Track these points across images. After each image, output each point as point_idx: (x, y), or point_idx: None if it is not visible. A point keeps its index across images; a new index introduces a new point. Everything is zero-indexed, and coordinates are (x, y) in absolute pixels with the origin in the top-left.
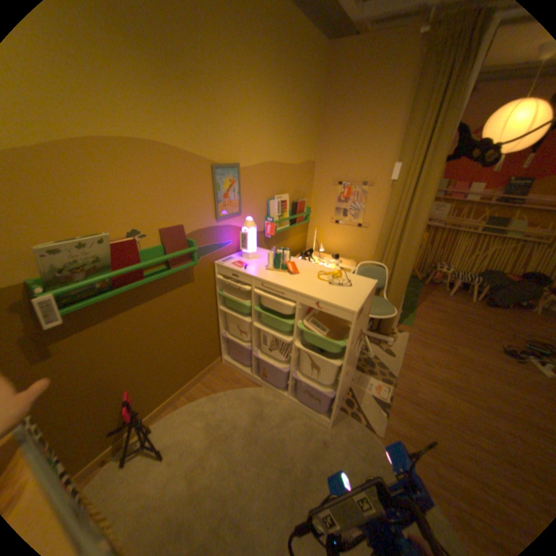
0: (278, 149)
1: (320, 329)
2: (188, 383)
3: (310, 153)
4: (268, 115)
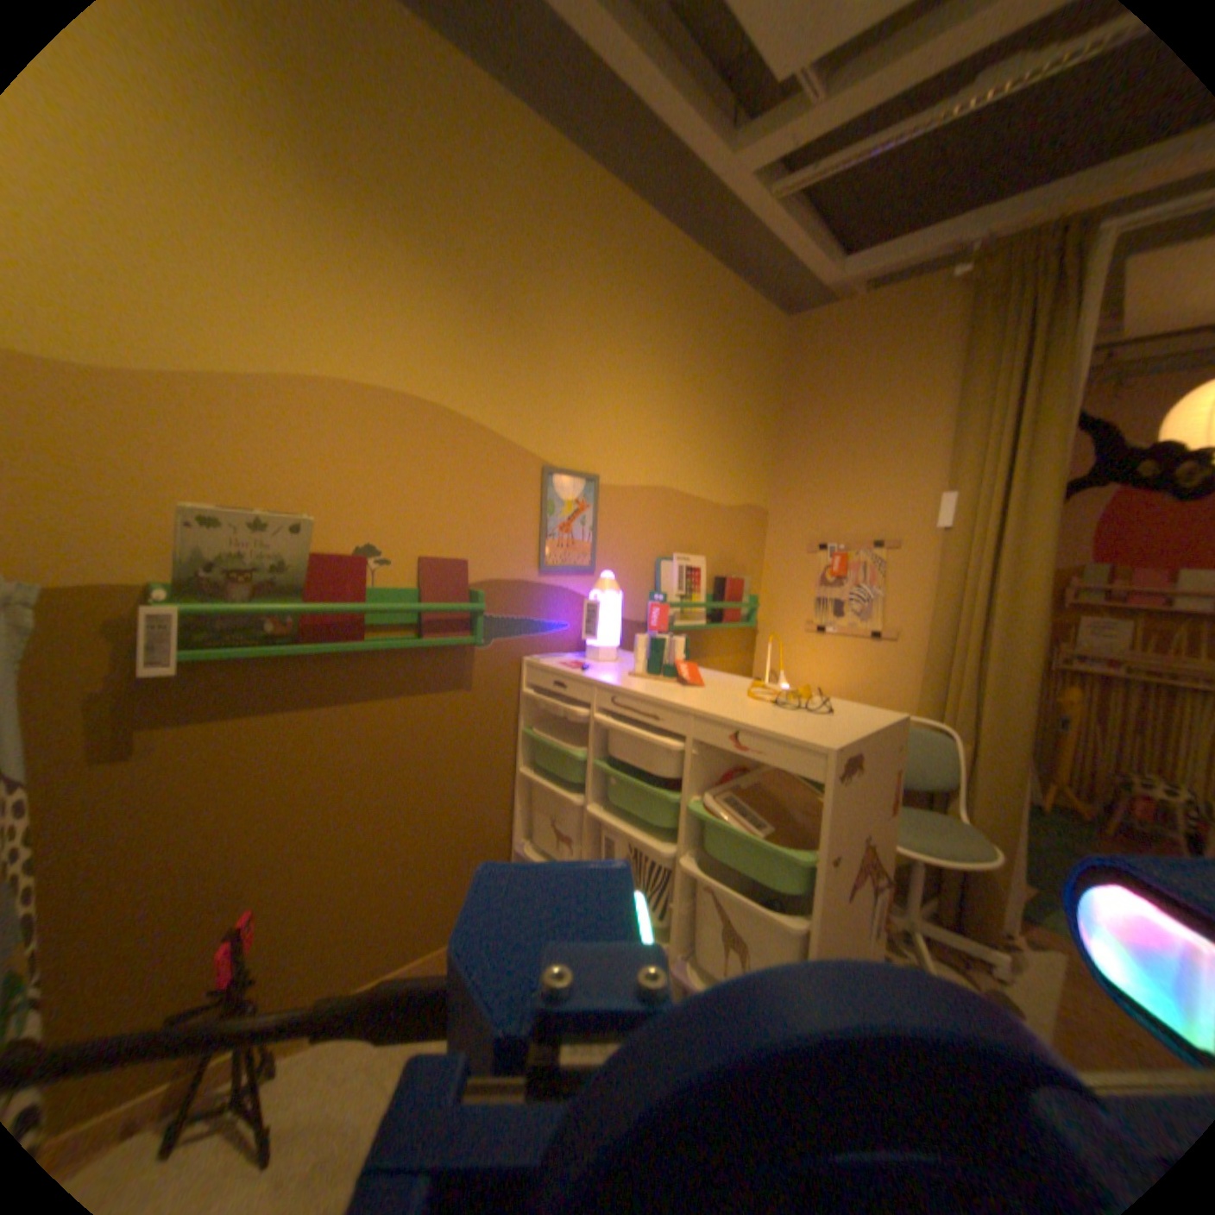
0: (684, 469)
1: (751, 825)
2: (409, 969)
3: (757, 490)
4: (664, 408)
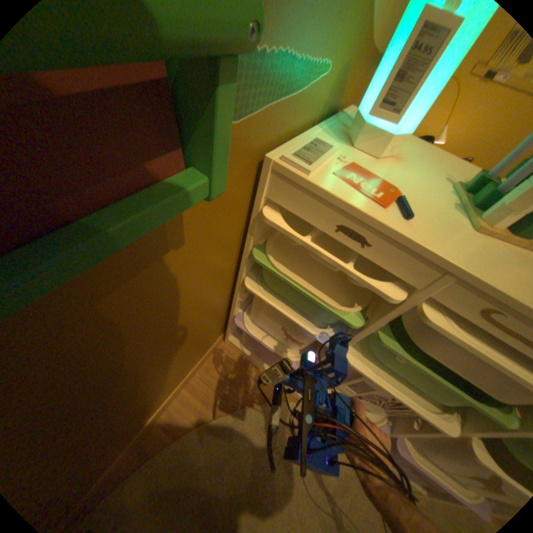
0: None
1: None
2: (165, 403)
3: None
4: None
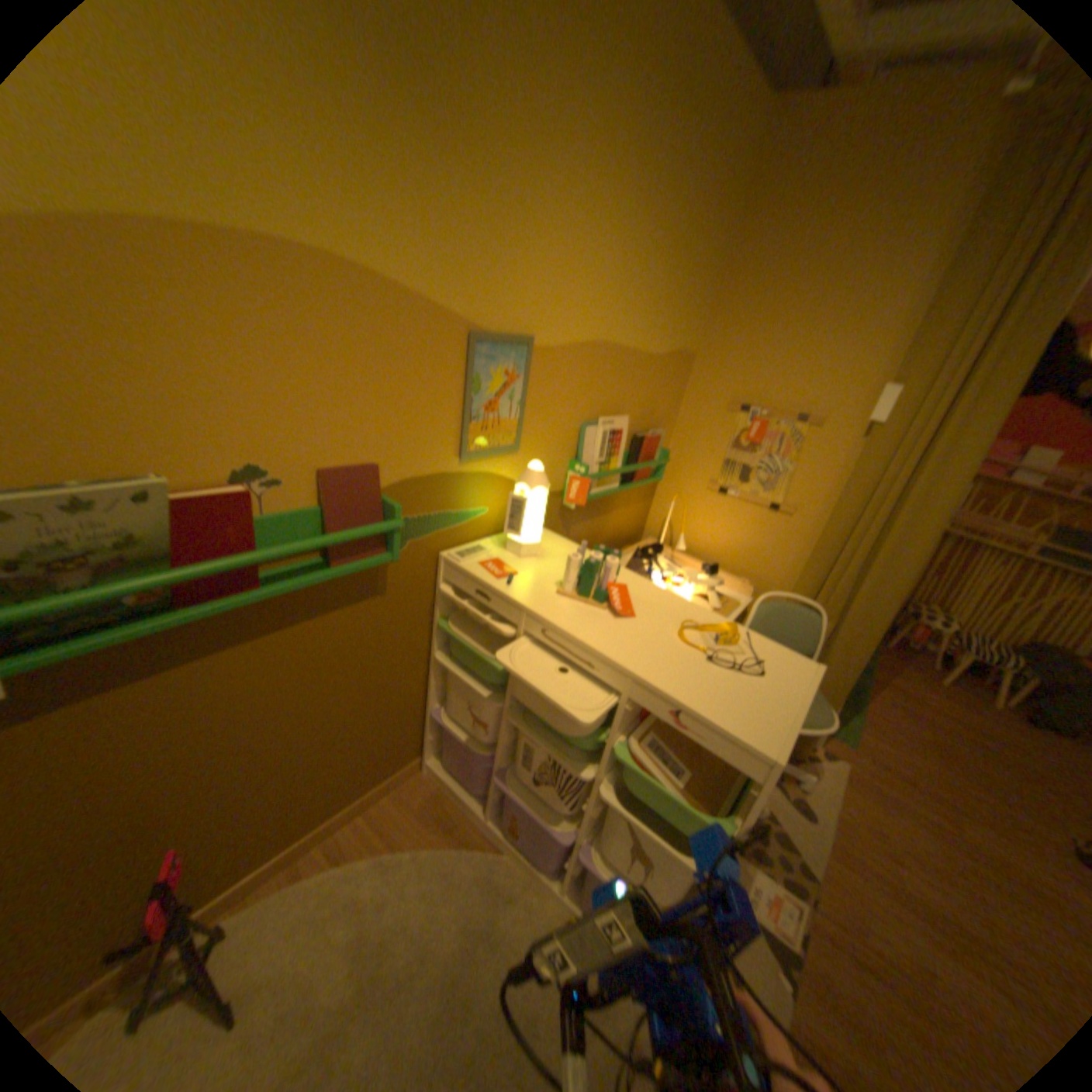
0: (625, 317)
1: (670, 770)
2: (335, 820)
3: (690, 334)
4: (616, 238)
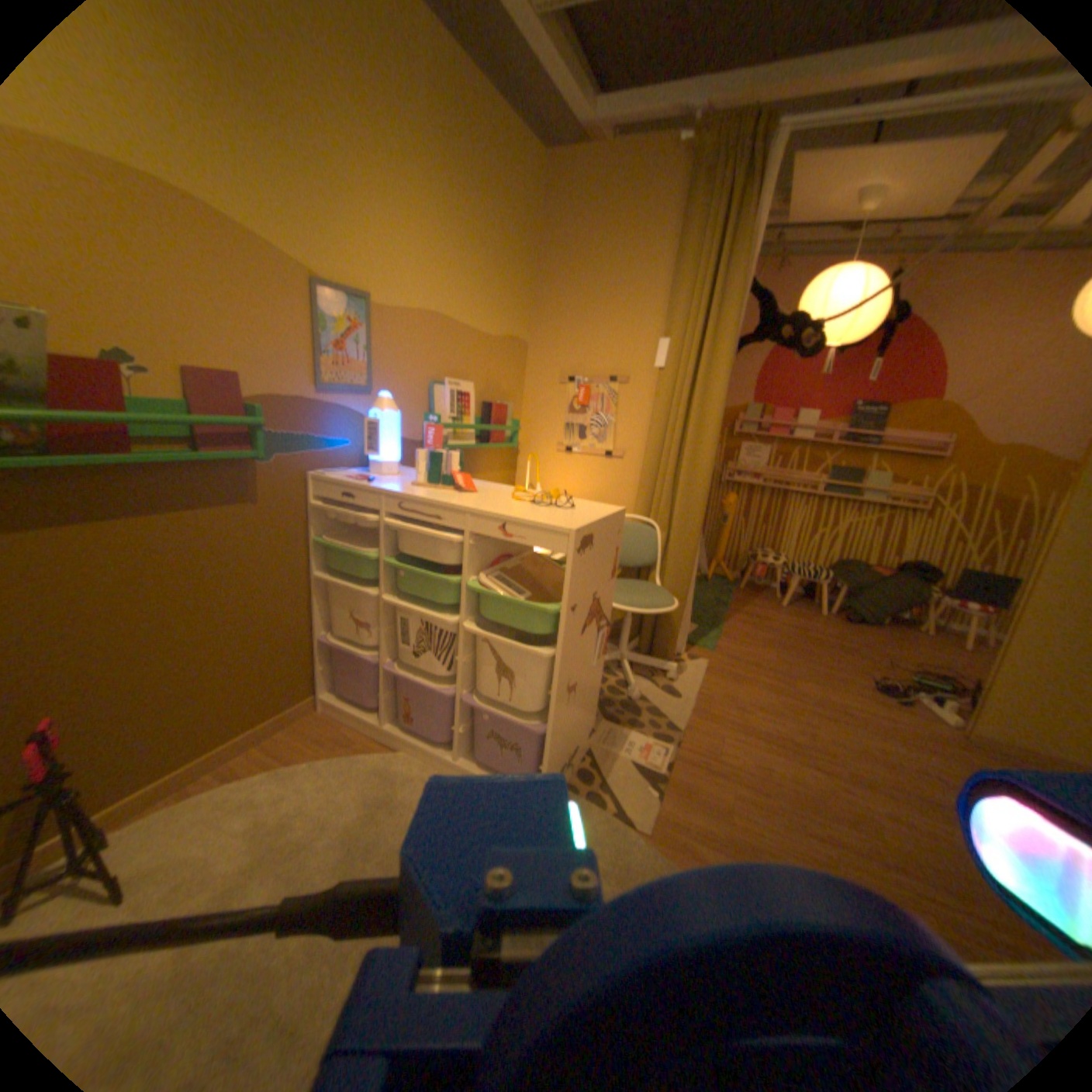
0: (453, 297)
1: (515, 592)
2: (227, 747)
3: (518, 324)
4: (432, 230)
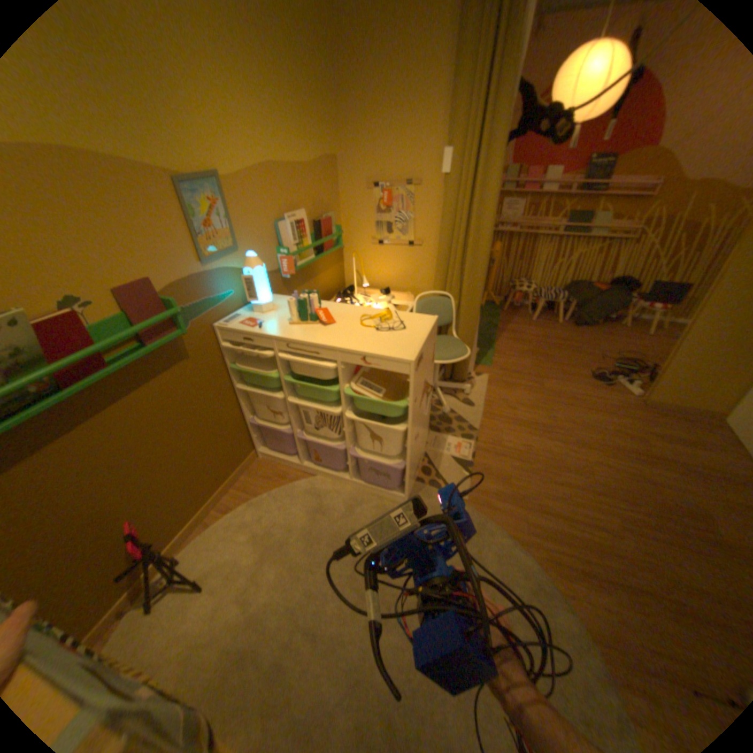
0: (275, 141)
1: (374, 391)
2: (216, 494)
3: (326, 142)
4: (246, 86)
